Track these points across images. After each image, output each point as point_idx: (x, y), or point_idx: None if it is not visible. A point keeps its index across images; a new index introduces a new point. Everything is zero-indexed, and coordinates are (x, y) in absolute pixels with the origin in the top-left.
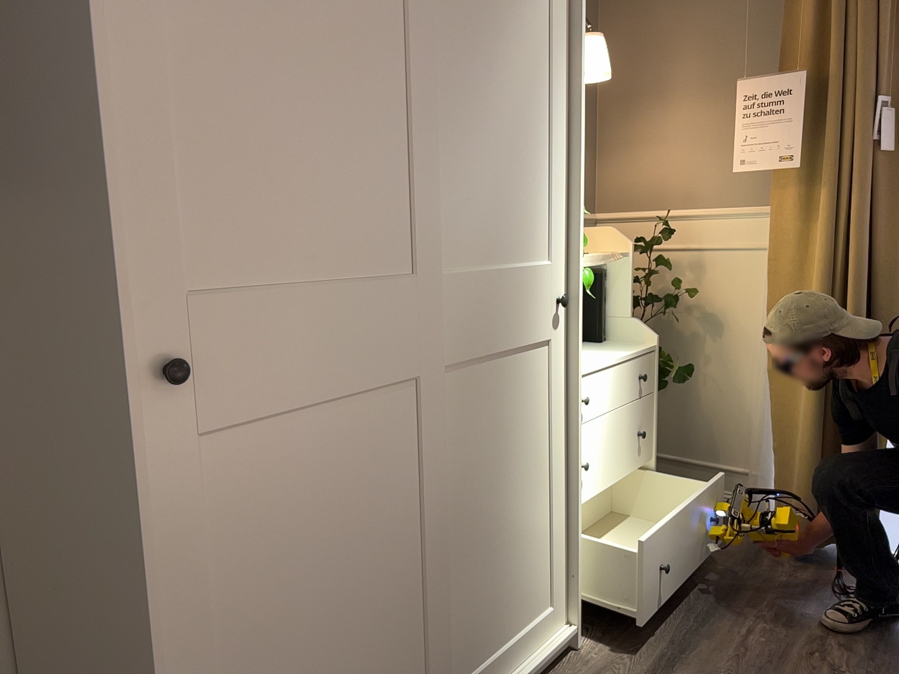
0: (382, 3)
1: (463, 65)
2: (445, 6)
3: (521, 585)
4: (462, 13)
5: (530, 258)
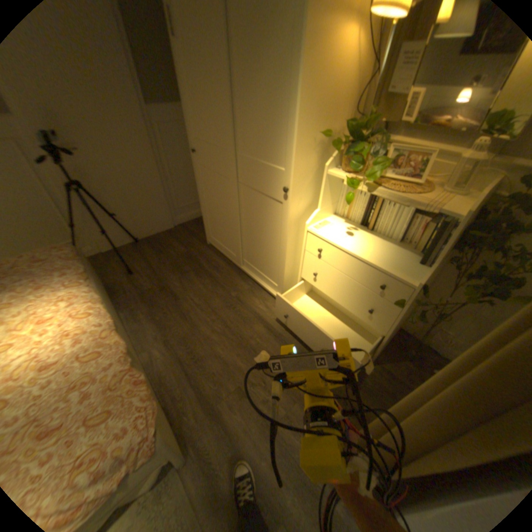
0: (212, 58)
1: (244, 71)
2: (236, 45)
3: (266, 264)
4: (243, 45)
5: (273, 162)
